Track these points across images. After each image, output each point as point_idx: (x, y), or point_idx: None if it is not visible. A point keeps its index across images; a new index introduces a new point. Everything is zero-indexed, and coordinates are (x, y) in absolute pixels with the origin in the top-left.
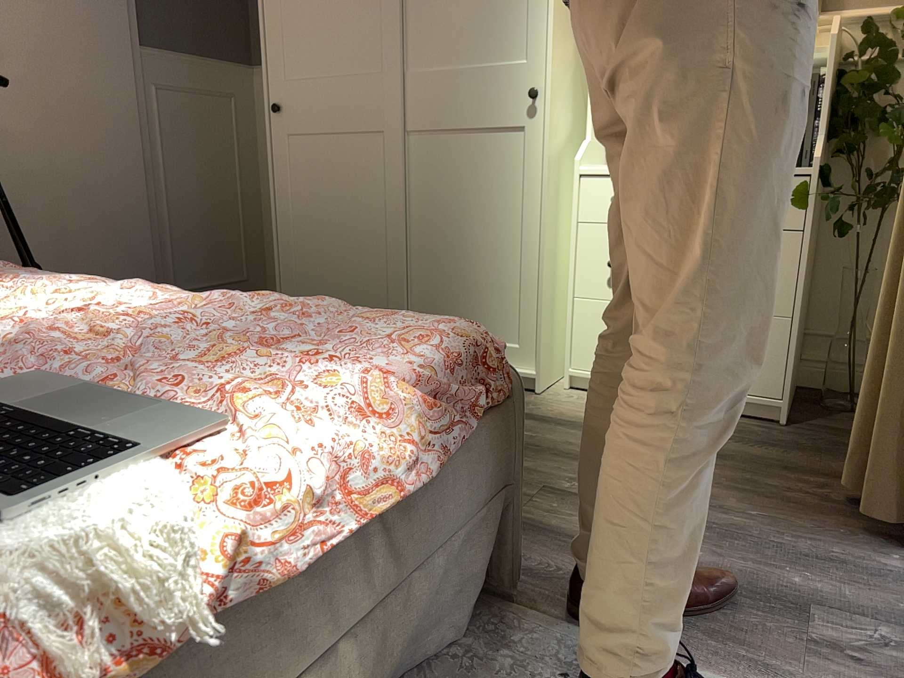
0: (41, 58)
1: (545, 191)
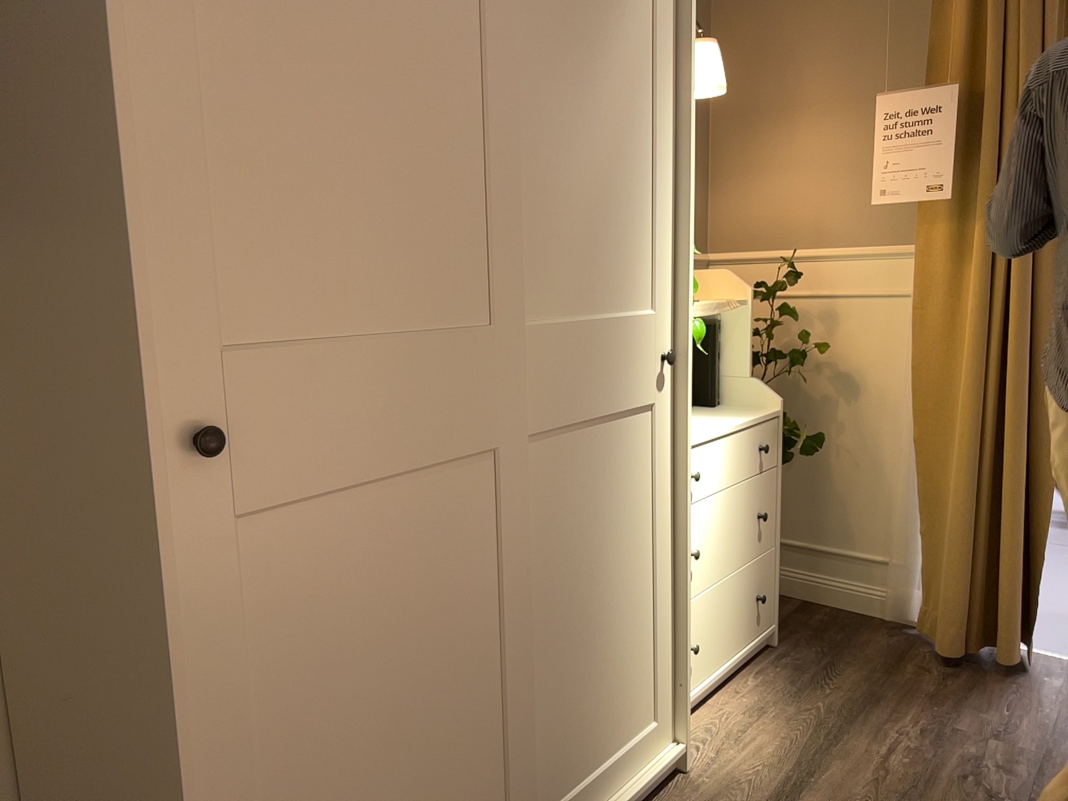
0: None
1: (678, 481)
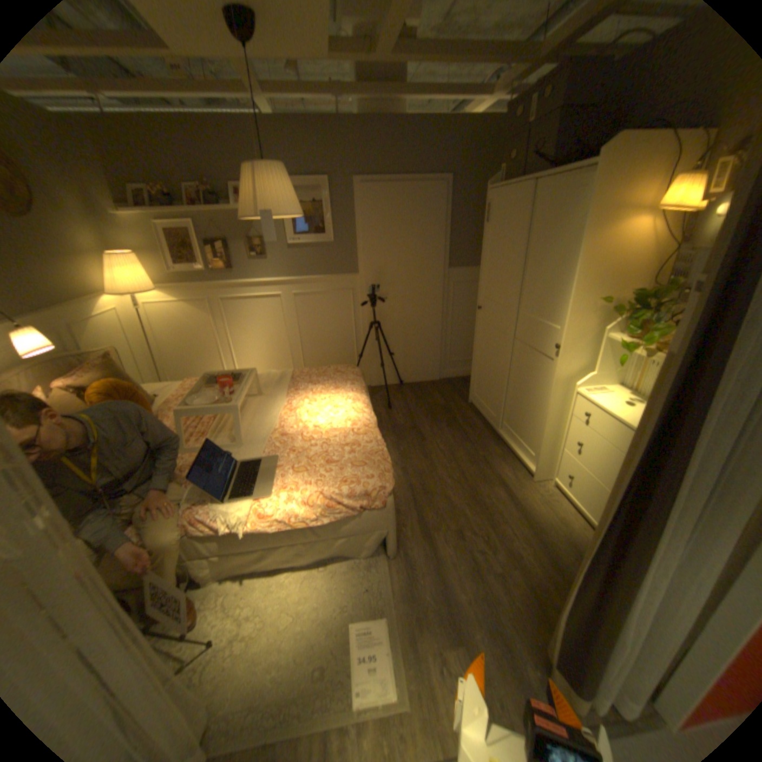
0: (406, 281)
1: (553, 396)
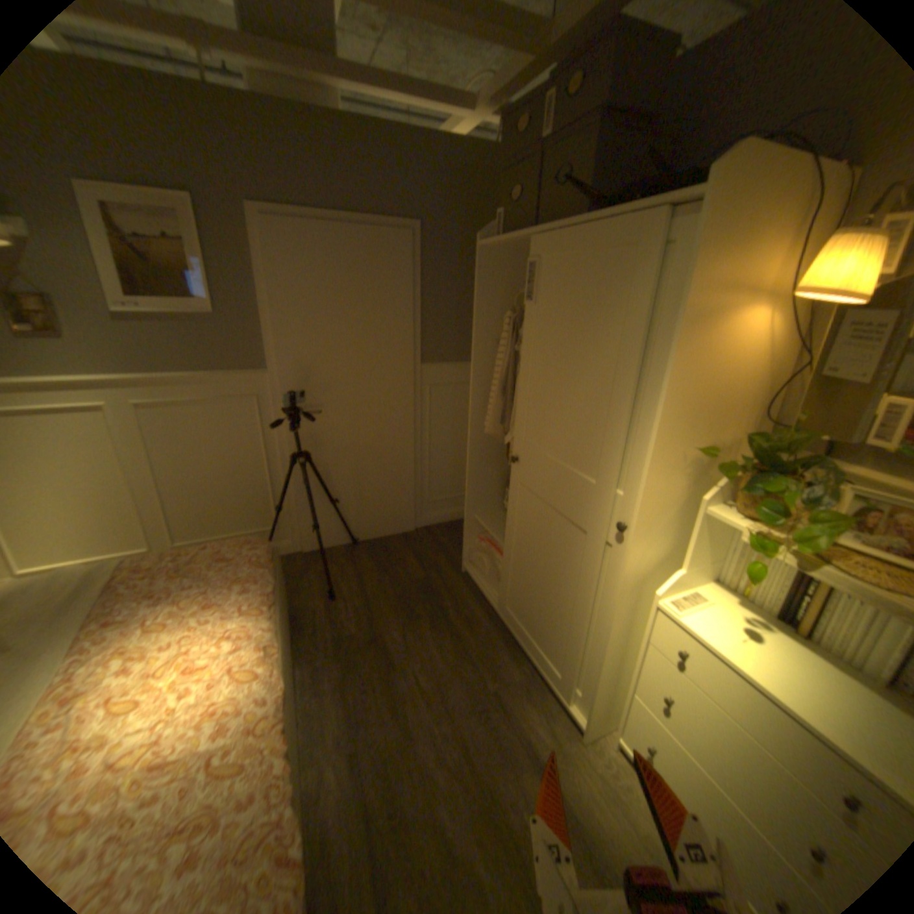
0: (354, 383)
1: (615, 611)
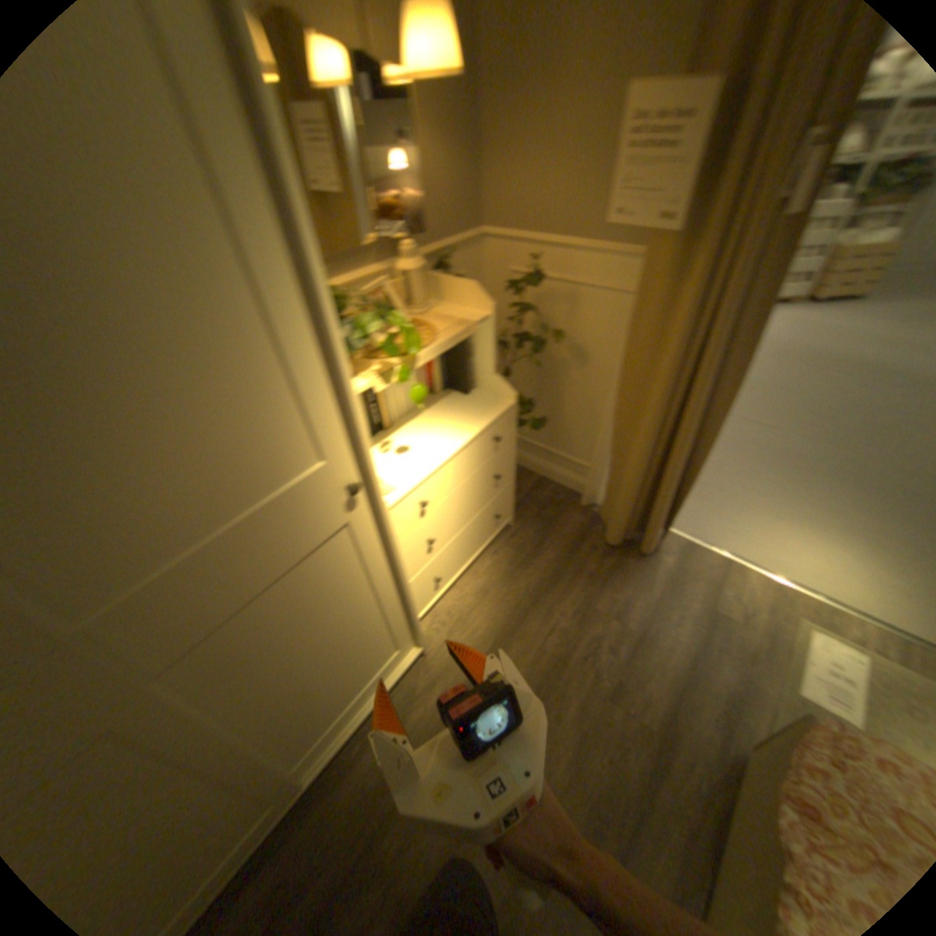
0: None
1: (399, 551)
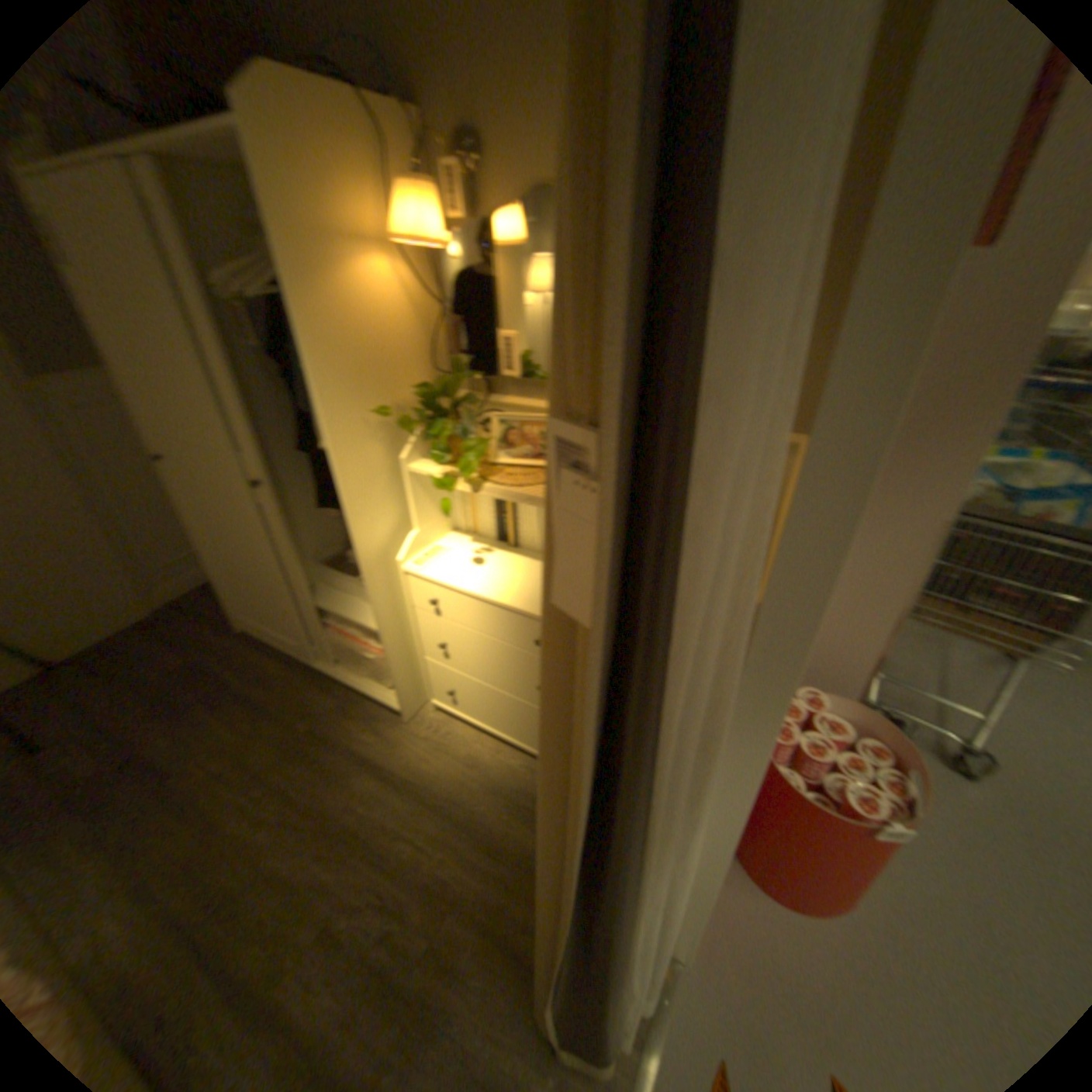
0: None
1: (368, 592)
